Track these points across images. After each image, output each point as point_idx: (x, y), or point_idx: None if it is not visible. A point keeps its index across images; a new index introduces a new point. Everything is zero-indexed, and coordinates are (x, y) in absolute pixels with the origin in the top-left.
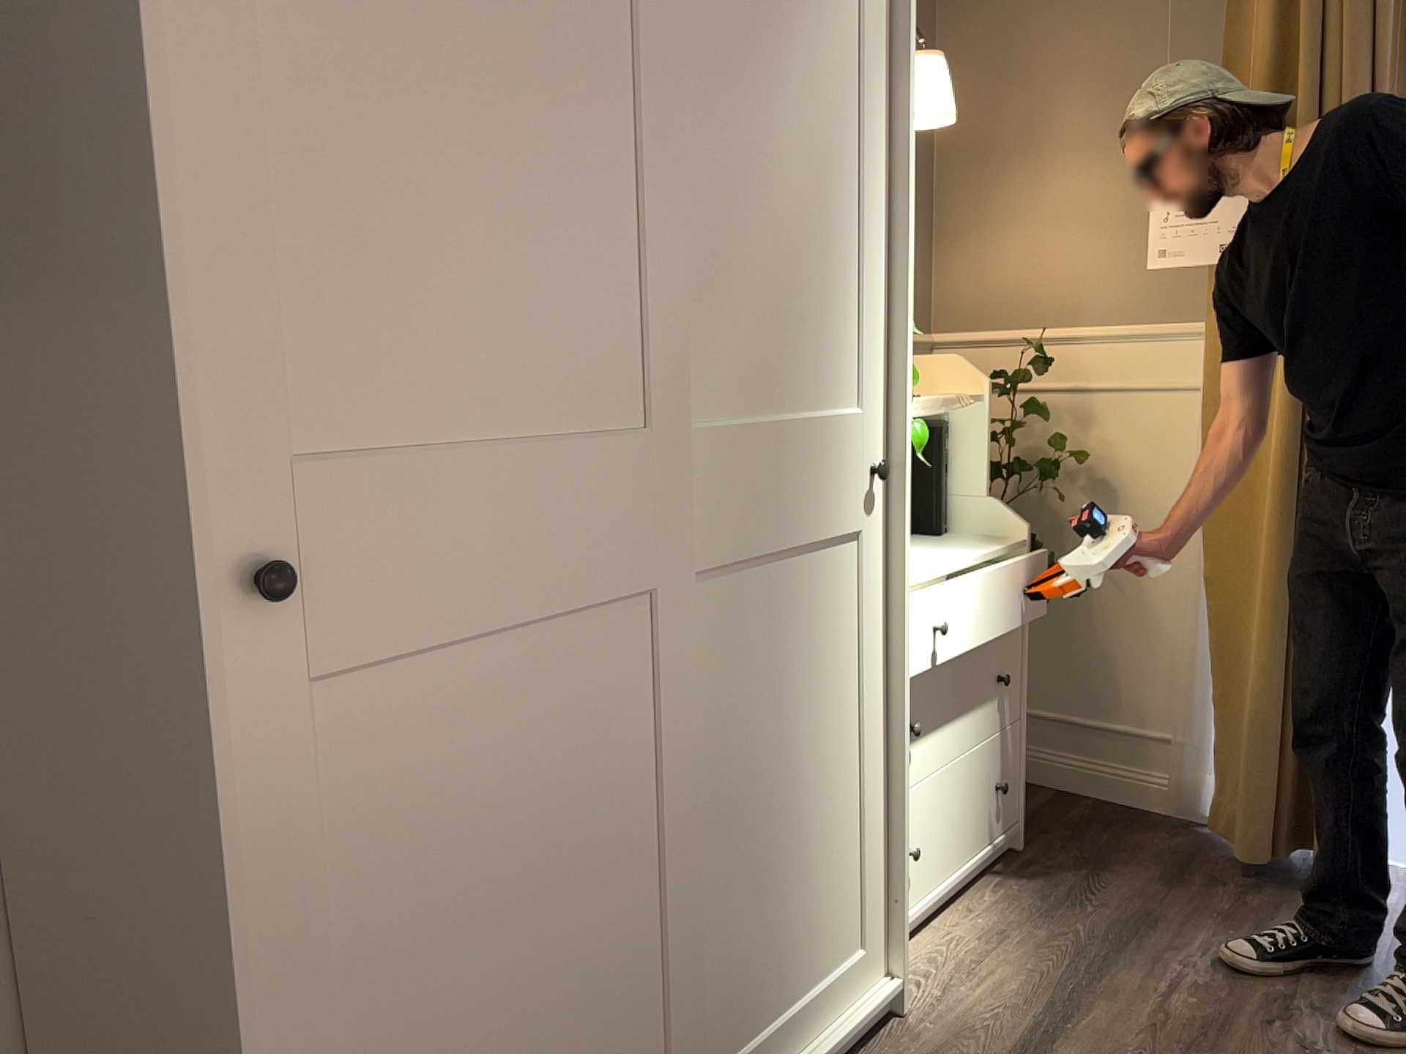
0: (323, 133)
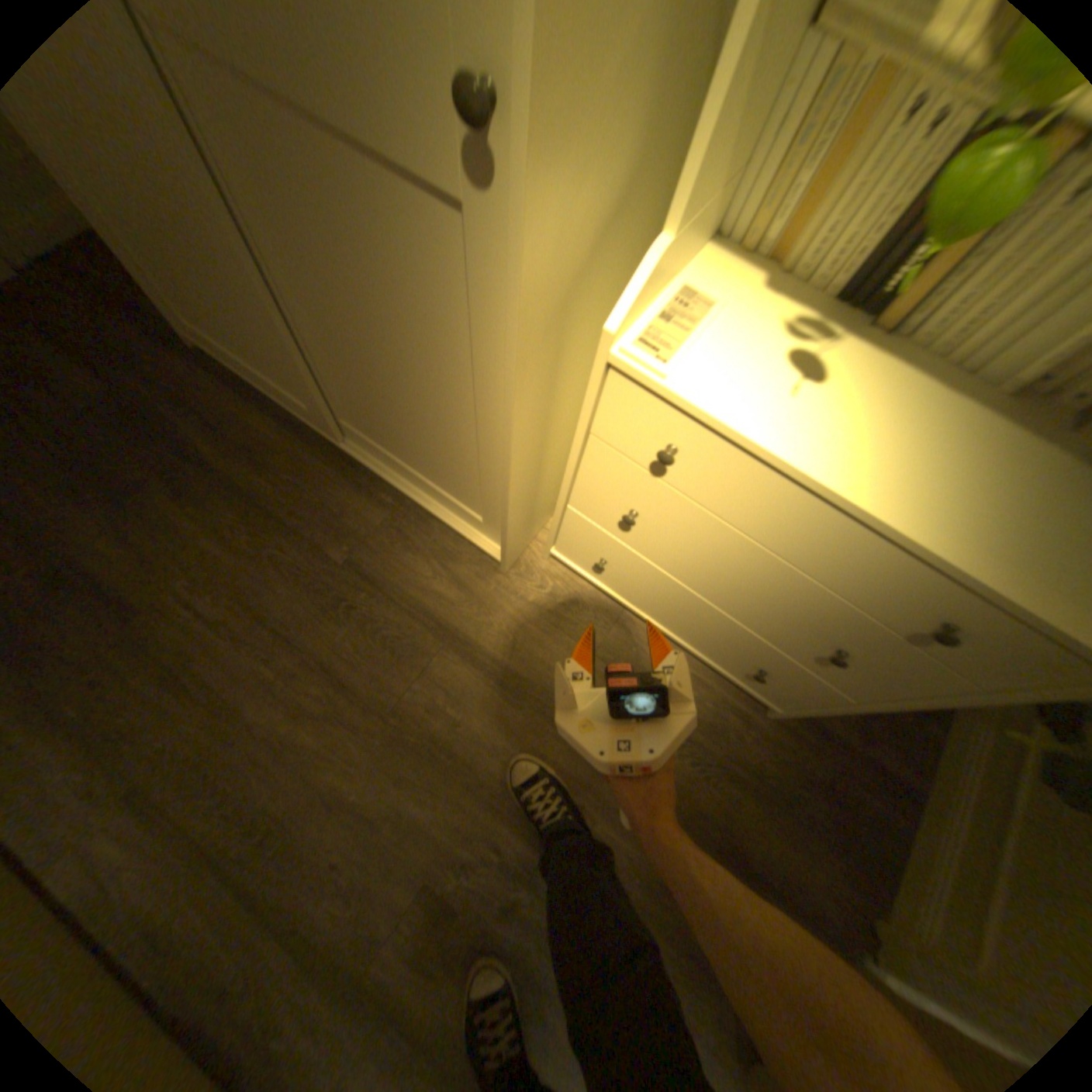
0: None
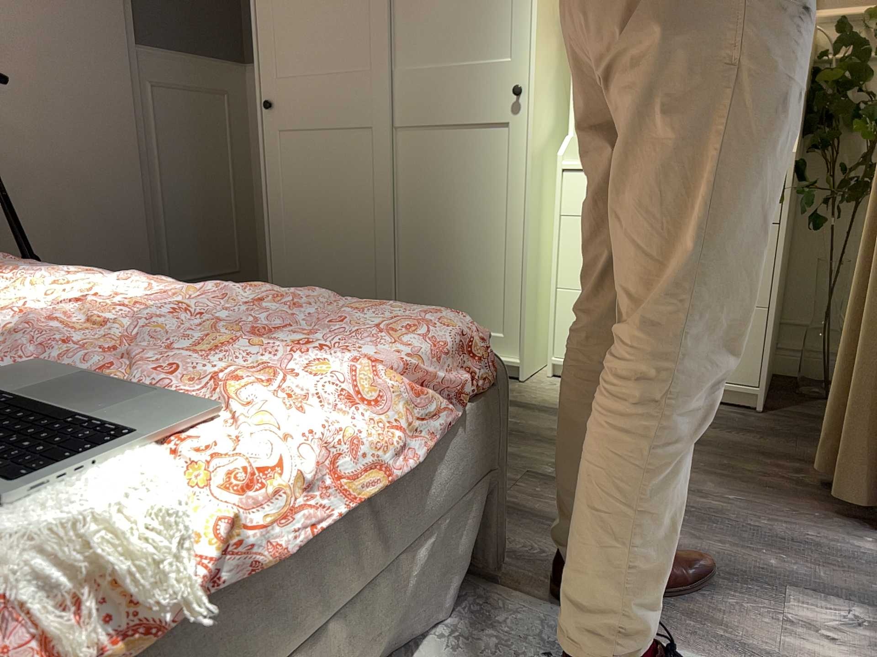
0: None
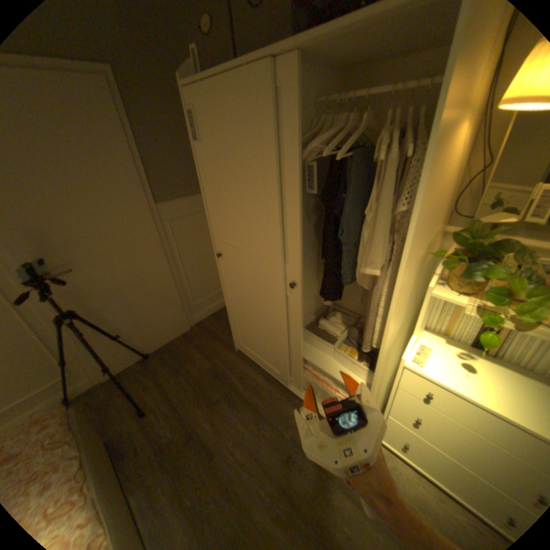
0: (209, 192)
